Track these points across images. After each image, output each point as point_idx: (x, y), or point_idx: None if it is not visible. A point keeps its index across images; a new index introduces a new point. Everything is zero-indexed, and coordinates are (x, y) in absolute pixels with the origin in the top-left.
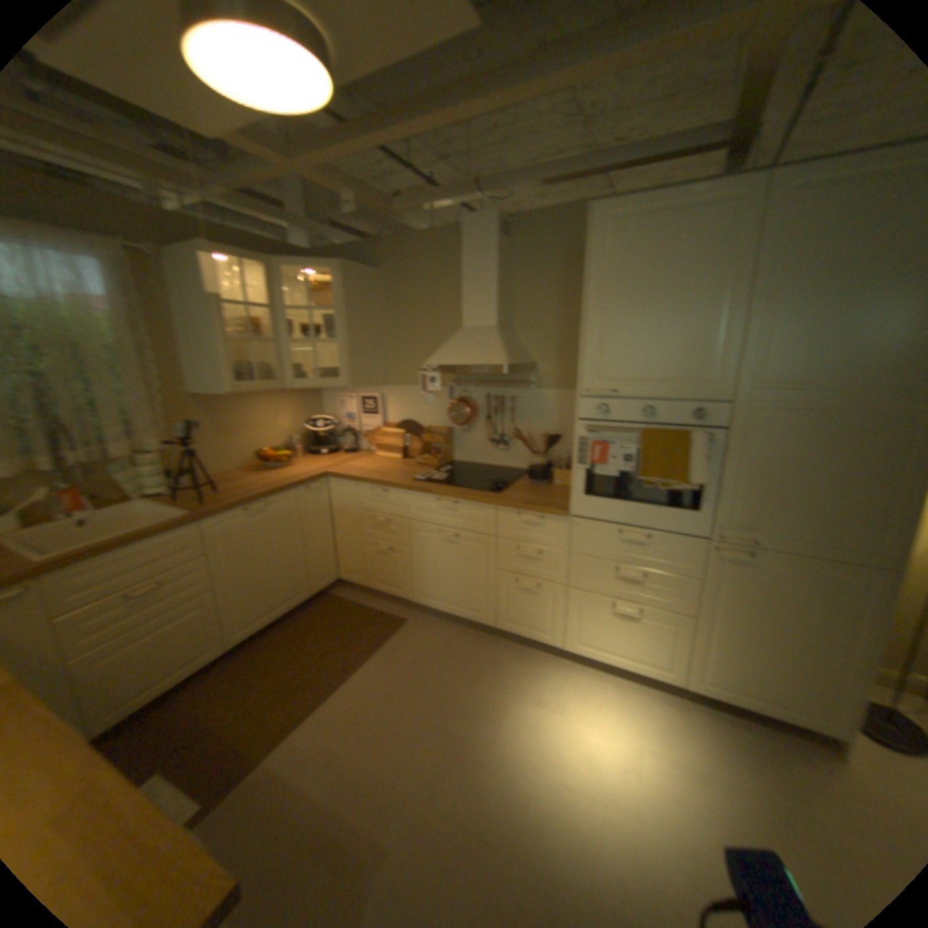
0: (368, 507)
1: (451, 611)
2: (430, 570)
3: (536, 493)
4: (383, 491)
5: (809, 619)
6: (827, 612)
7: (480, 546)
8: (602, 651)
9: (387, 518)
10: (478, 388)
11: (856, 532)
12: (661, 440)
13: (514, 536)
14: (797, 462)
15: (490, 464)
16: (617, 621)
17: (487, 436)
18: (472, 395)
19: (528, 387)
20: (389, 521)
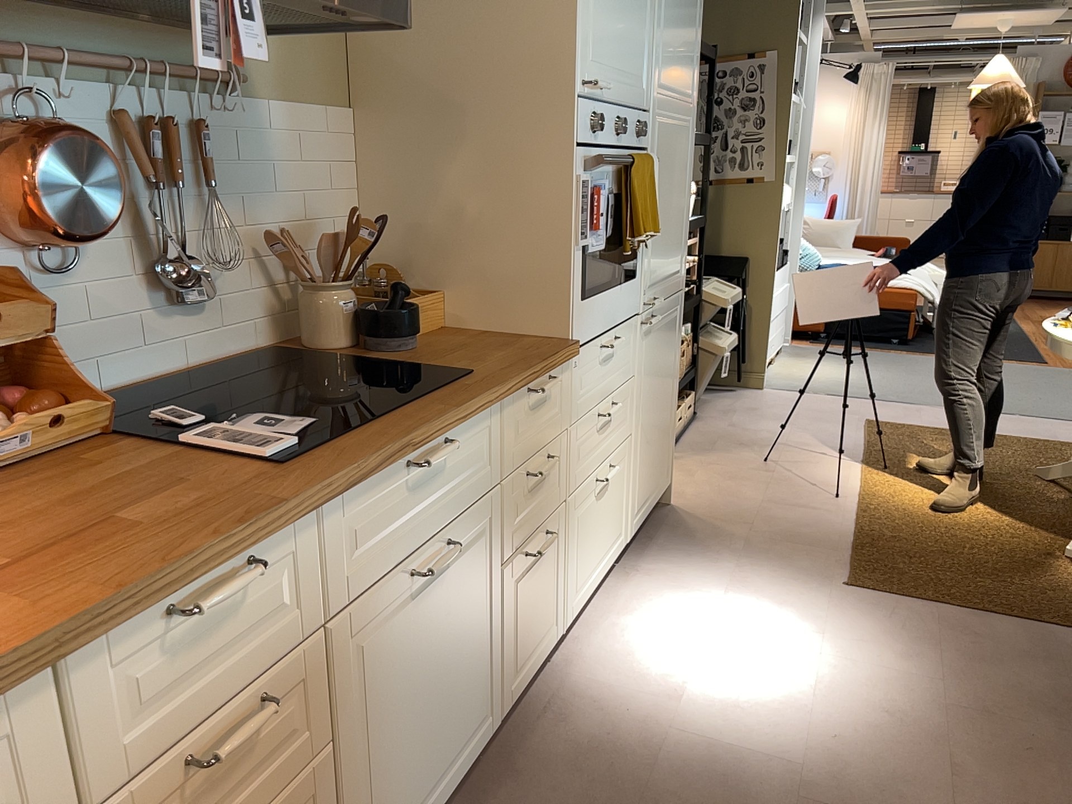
0: (140, 749)
1: (435, 800)
2: (389, 743)
3: (463, 351)
4: (254, 572)
5: (664, 370)
6: (668, 354)
7: (479, 532)
8: (587, 575)
9: (245, 703)
10: (78, 84)
11: (676, 259)
12: (643, 174)
13: (521, 454)
14: (665, 189)
15: (159, 374)
16: (597, 505)
17: (143, 272)
18: (59, 113)
19: (225, 93)
20: (278, 698)
